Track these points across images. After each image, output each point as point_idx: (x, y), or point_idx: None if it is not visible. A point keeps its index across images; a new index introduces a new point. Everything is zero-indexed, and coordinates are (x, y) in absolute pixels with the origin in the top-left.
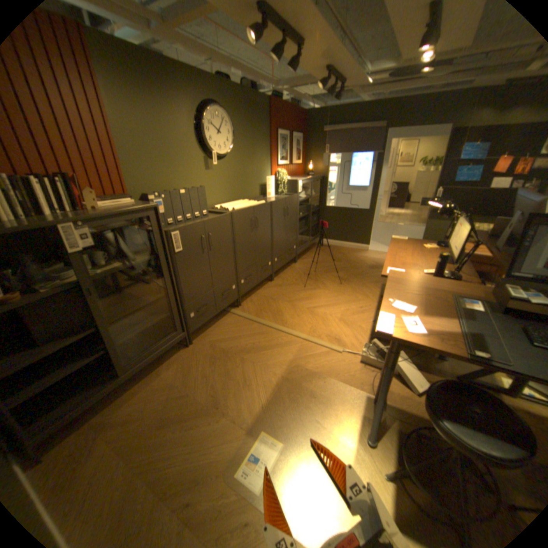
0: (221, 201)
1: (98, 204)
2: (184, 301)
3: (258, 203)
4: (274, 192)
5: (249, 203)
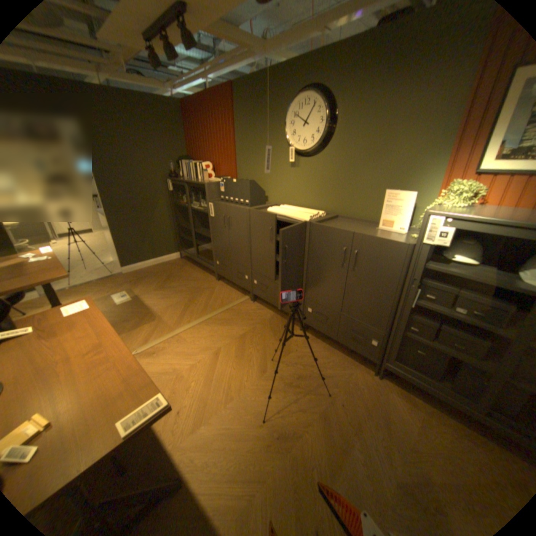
0: (304, 204)
1: (213, 178)
2: (215, 249)
3: (299, 216)
4: (408, 225)
5: (296, 213)
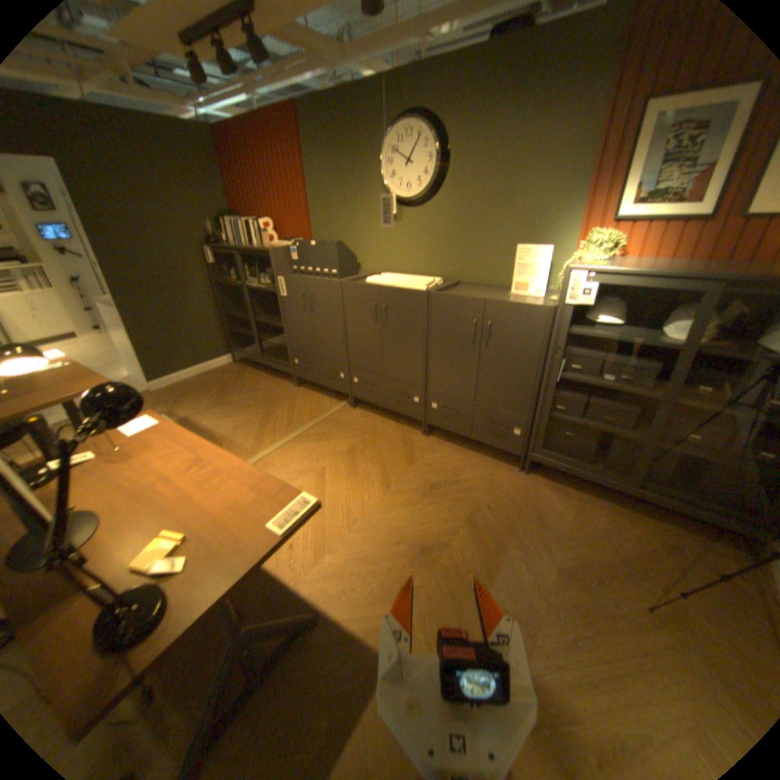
0: (411, 272)
1: (275, 243)
2: (289, 343)
3: (410, 286)
4: (544, 287)
5: (405, 283)
